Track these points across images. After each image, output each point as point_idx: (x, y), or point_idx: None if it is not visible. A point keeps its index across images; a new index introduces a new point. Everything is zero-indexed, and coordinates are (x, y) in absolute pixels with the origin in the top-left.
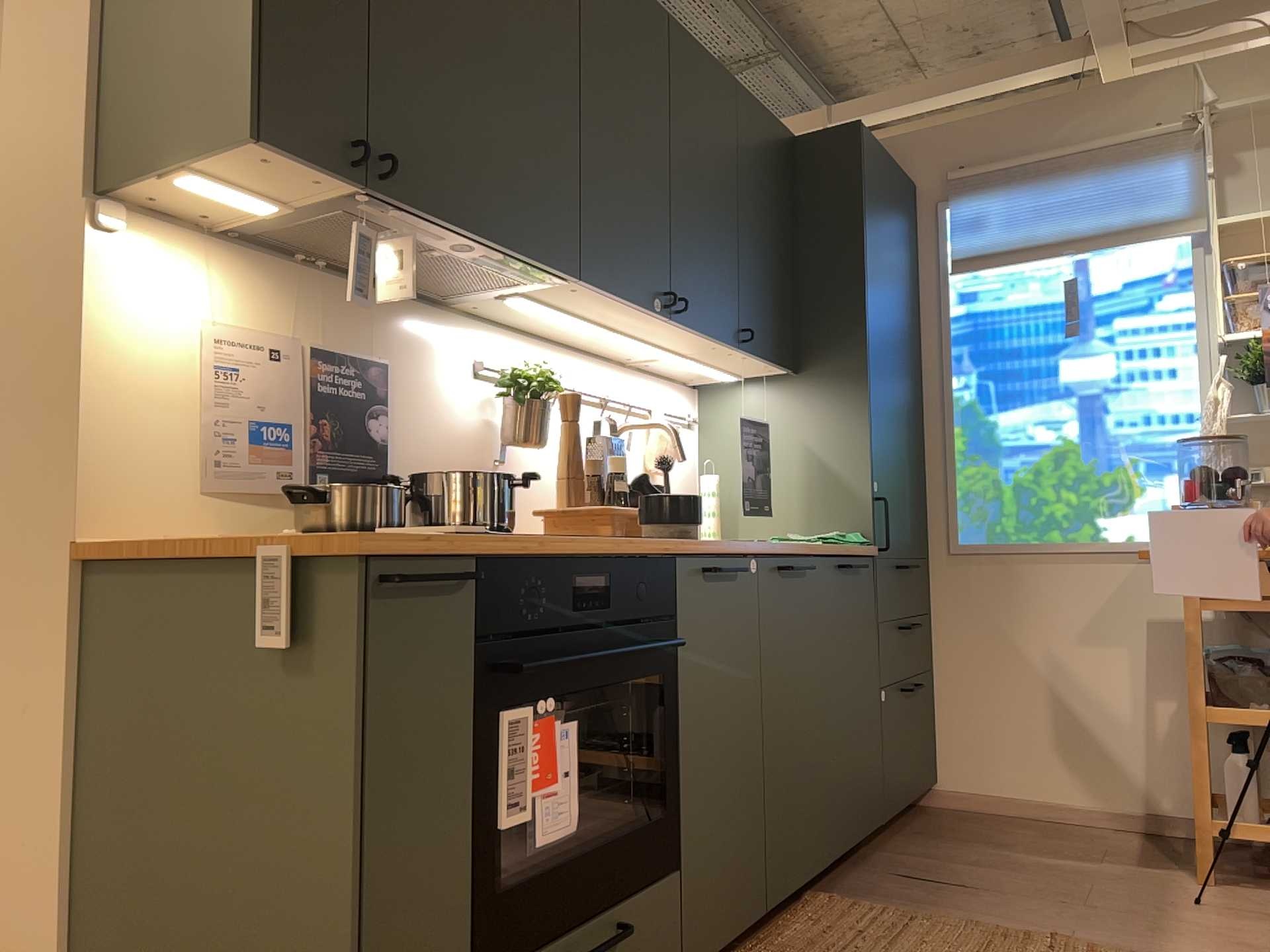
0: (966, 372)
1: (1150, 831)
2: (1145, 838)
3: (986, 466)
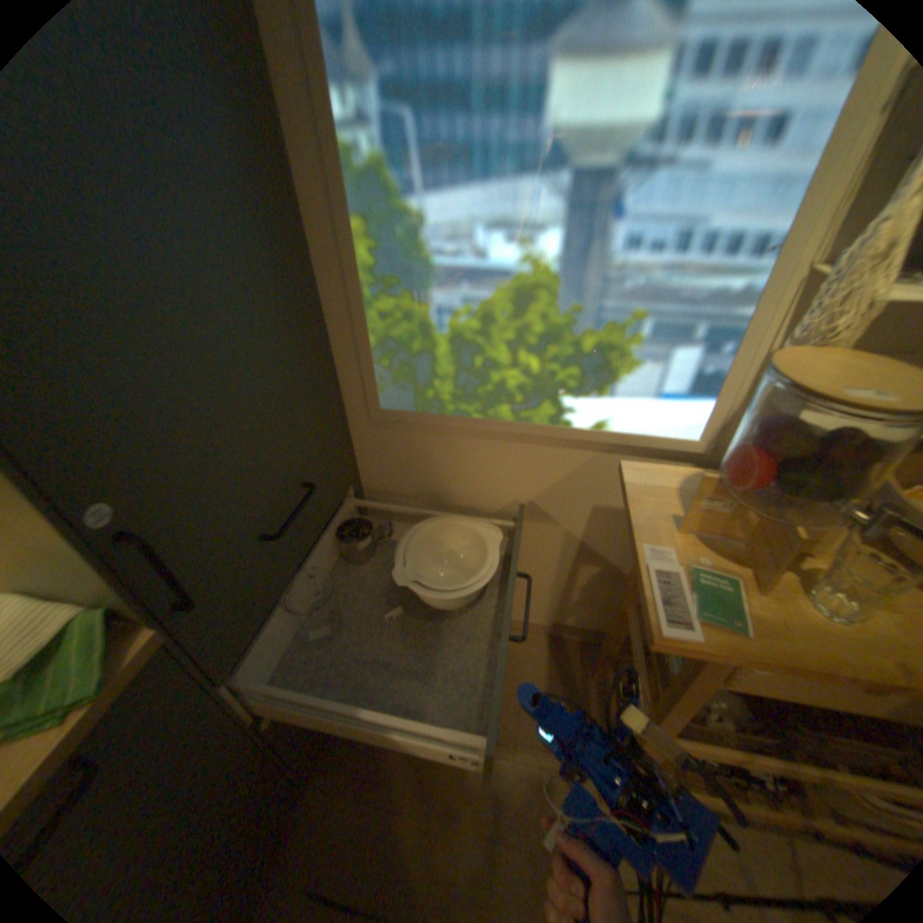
0: (358, 77)
1: (554, 638)
2: (550, 654)
3: (409, 301)
